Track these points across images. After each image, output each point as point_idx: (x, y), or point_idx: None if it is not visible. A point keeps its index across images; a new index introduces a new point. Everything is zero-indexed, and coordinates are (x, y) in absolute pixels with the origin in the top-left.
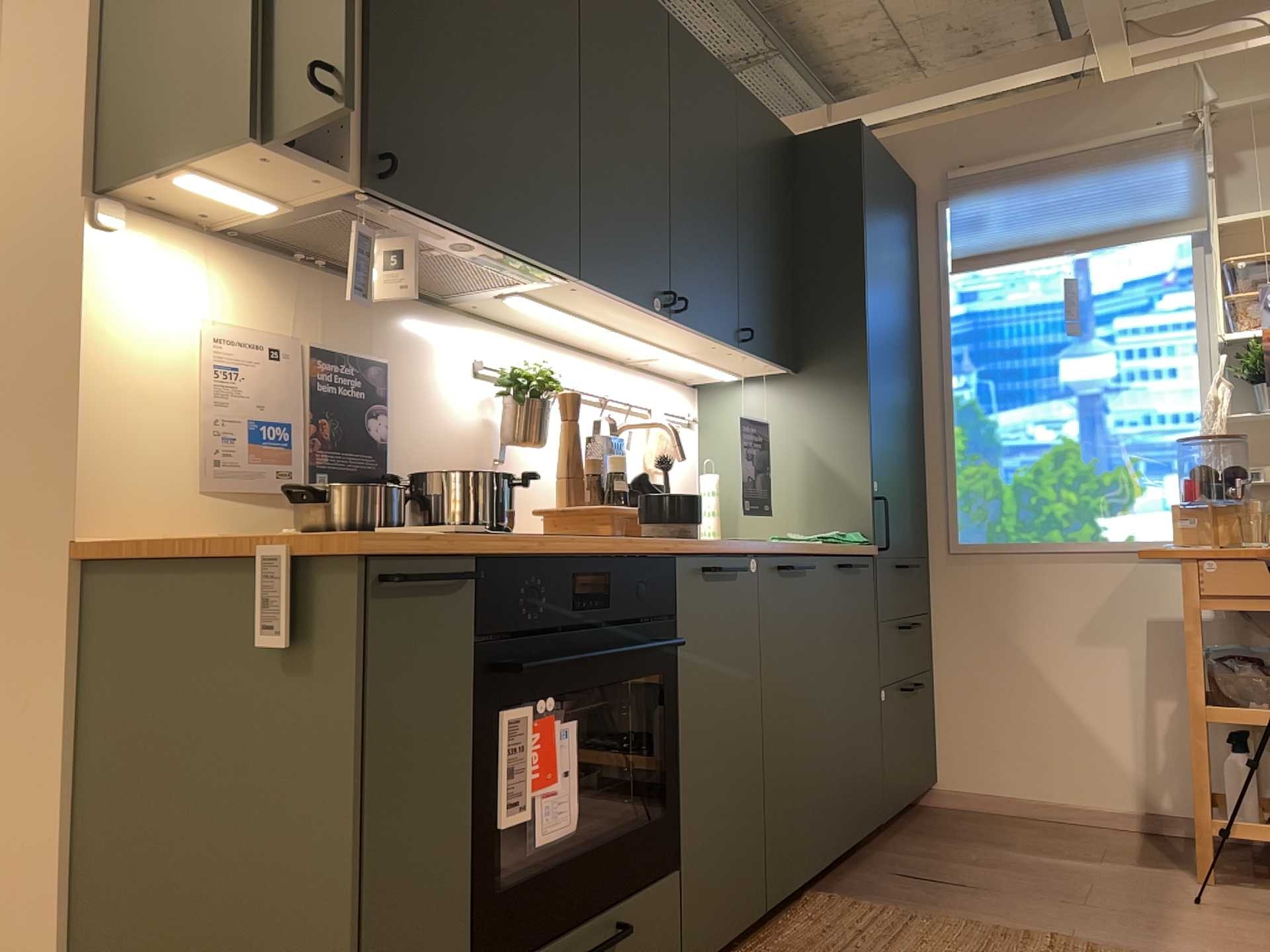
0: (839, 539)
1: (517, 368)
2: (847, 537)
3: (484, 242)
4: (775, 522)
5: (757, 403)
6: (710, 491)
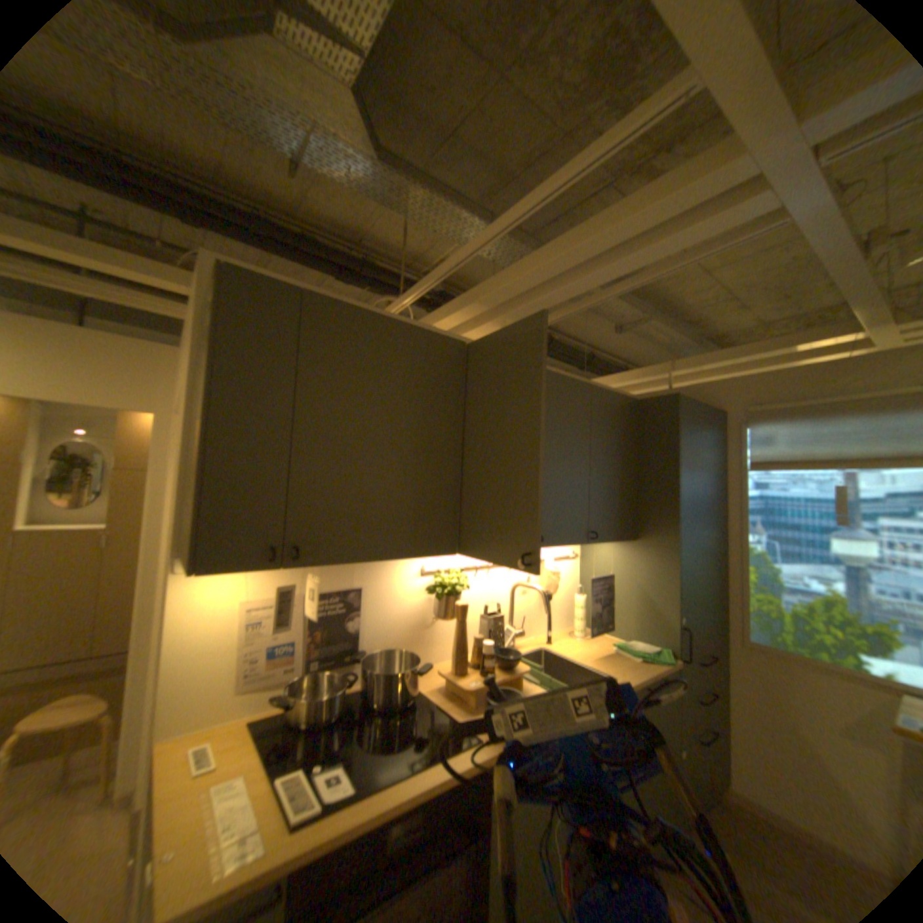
0: (652, 660)
1: (442, 576)
2: (659, 658)
3: (382, 559)
4: (618, 625)
5: (611, 552)
6: (578, 606)
